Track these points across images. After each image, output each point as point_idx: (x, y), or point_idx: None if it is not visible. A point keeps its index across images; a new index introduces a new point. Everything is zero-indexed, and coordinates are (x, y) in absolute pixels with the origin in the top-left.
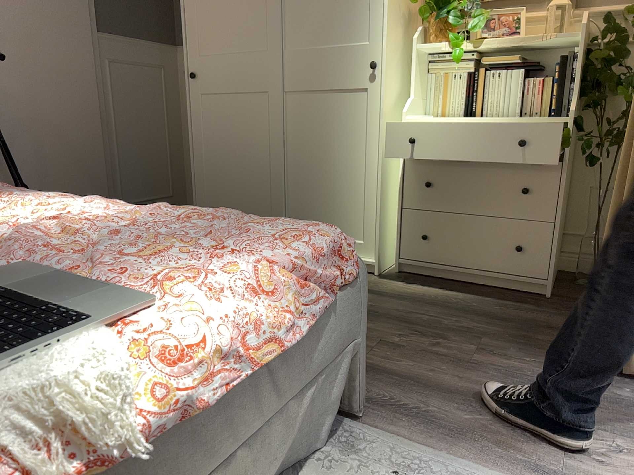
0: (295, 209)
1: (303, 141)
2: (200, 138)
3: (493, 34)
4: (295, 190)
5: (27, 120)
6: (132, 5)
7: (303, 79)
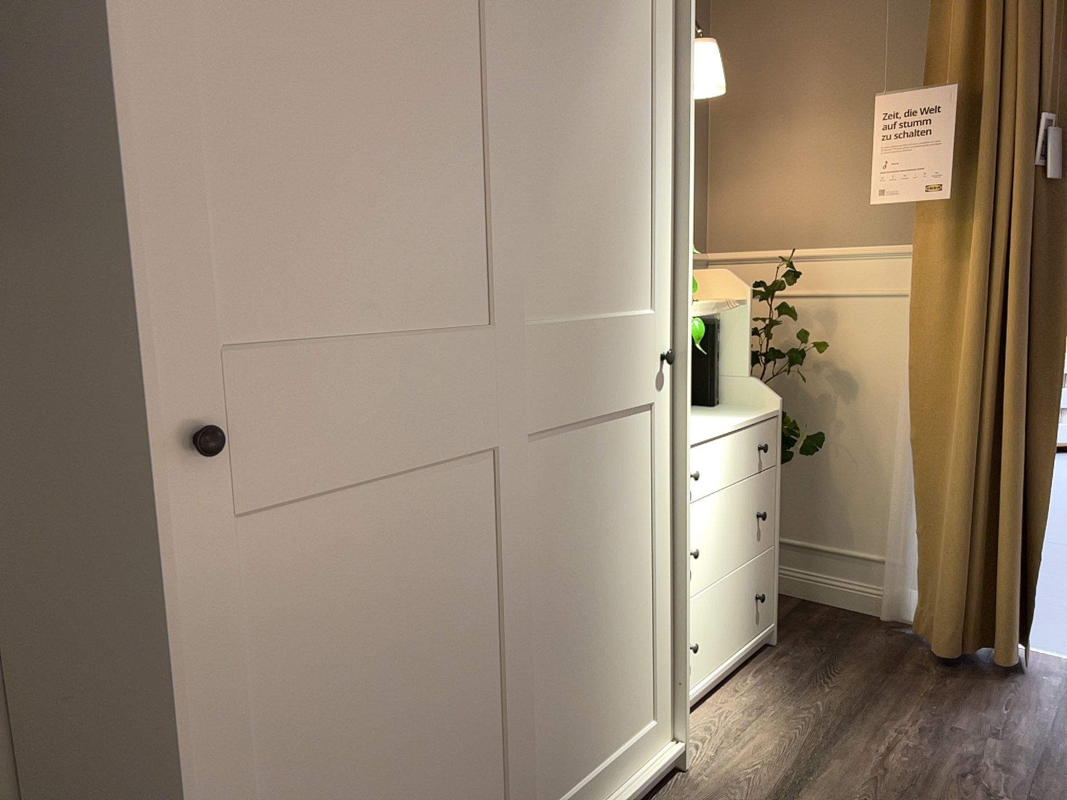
0: (543, 738)
1: (557, 554)
2: (254, 700)
3: None
4: (542, 688)
5: None
6: None
7: (558, 398)
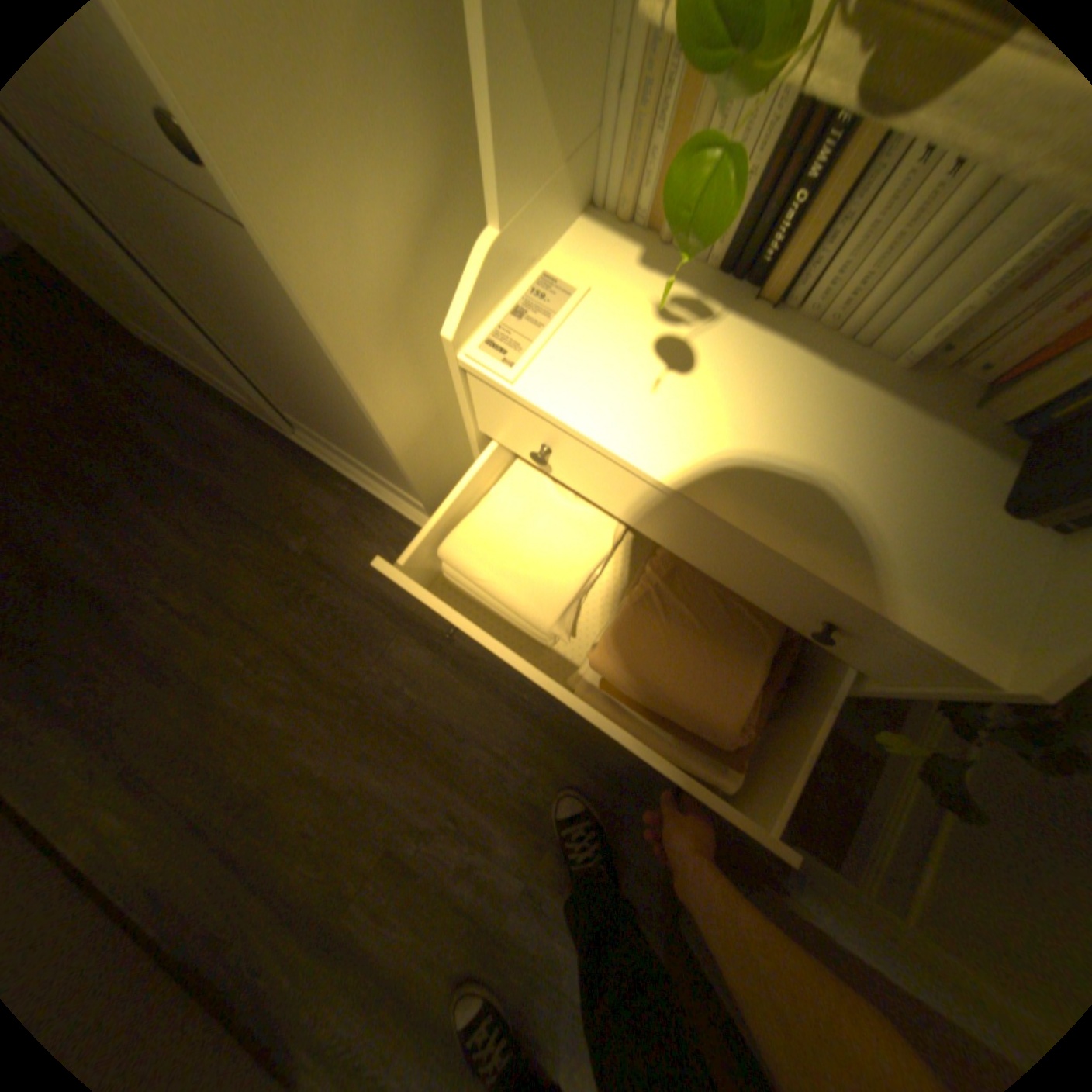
0: (272, 392)
1: (175, 273)
2: None
3: None
4: (246, 363)
5: None
6: None
7: None
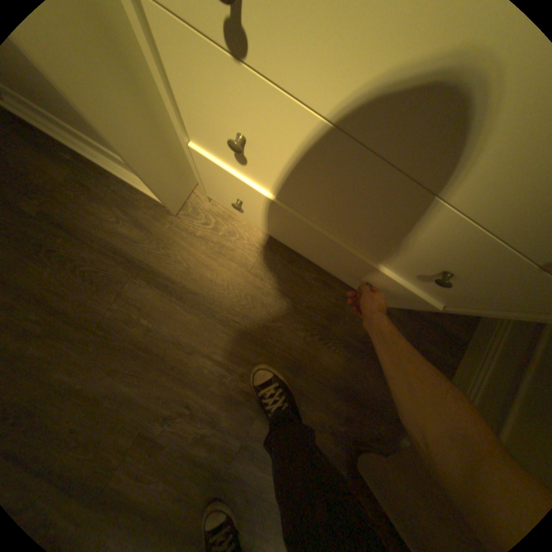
0: None
1: None
2: None
3: None
4: None
5: None
6: None
7: None
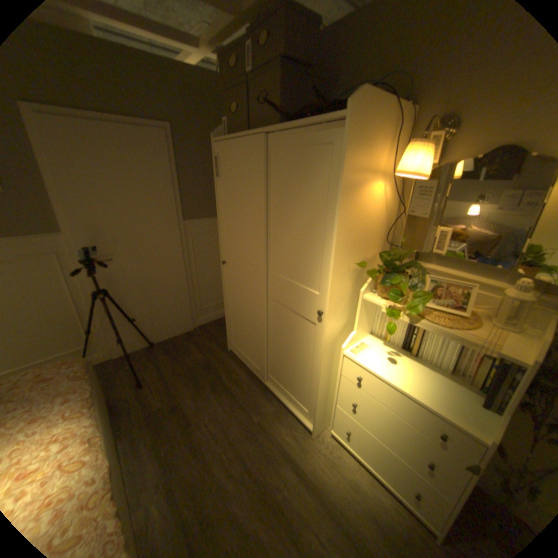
0: (272, 365)
1: (277, 331)
2: (228, 298)
3: (438, 303)
4: (272, 355)
5: (137, 280)
6: (207, 197)
7: (278, 294)
